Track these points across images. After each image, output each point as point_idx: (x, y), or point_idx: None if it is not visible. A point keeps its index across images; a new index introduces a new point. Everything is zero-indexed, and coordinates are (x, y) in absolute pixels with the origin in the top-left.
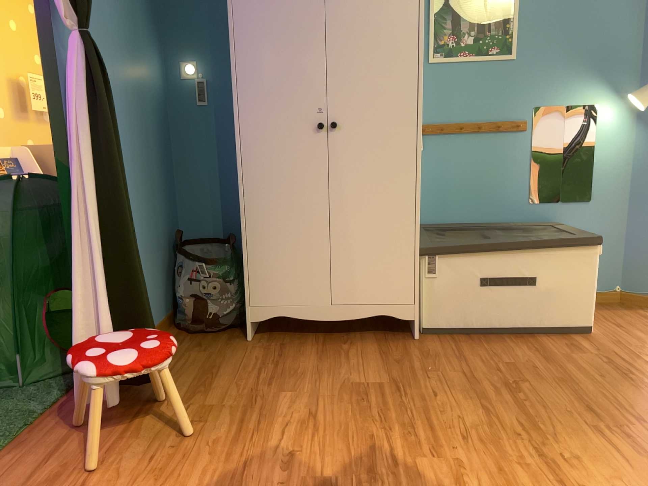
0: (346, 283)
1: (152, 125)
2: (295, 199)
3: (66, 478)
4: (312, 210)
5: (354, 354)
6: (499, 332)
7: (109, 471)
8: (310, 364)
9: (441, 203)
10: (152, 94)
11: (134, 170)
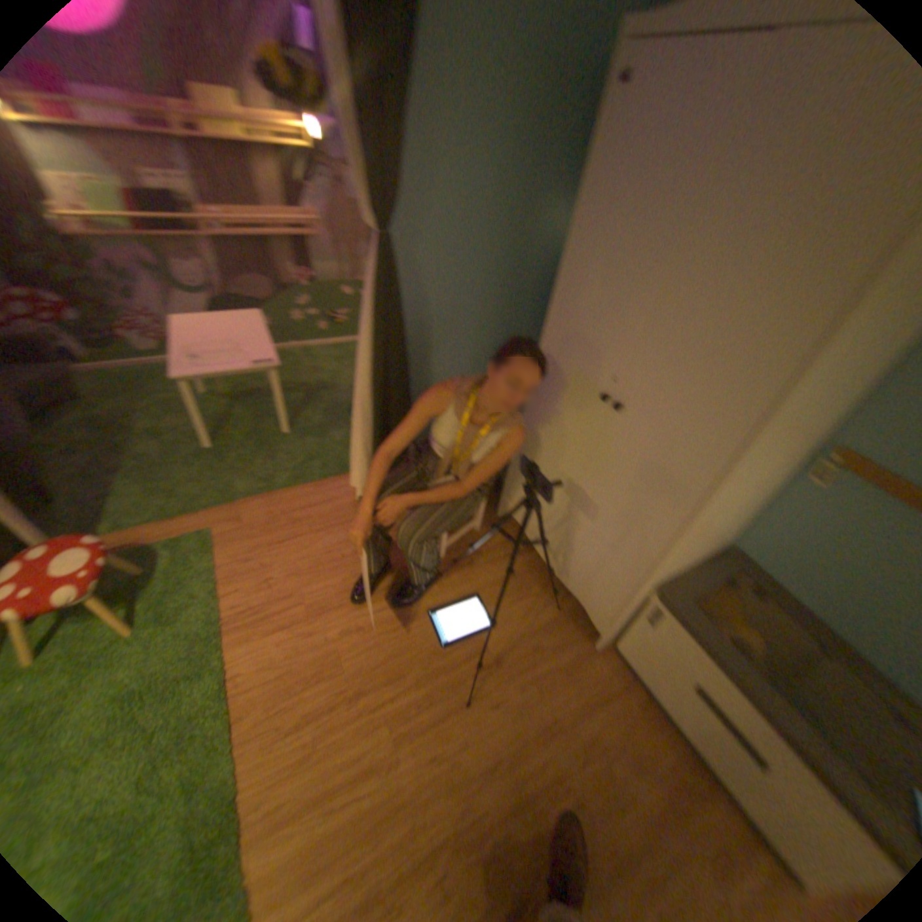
0: (571, 550)
1: (523, 292)
2: (557, 451)
3: (297, 530)
4: (565, 472)
5: (527, 604)
6: (682, 741)
7: (309, 544)
8: (487, 580)
9: (794, 564)
10: (536, 258)
11: (473, 338)
